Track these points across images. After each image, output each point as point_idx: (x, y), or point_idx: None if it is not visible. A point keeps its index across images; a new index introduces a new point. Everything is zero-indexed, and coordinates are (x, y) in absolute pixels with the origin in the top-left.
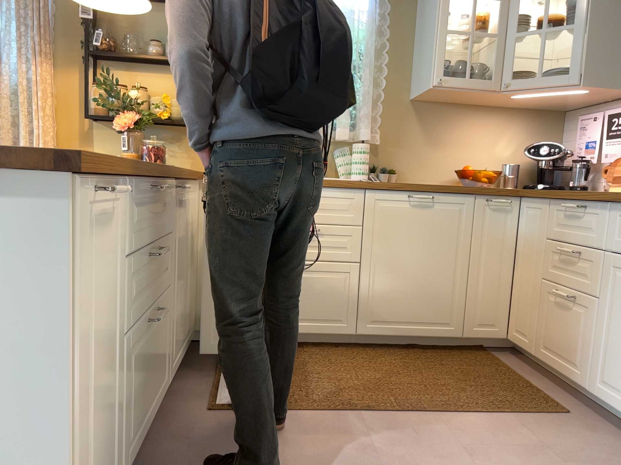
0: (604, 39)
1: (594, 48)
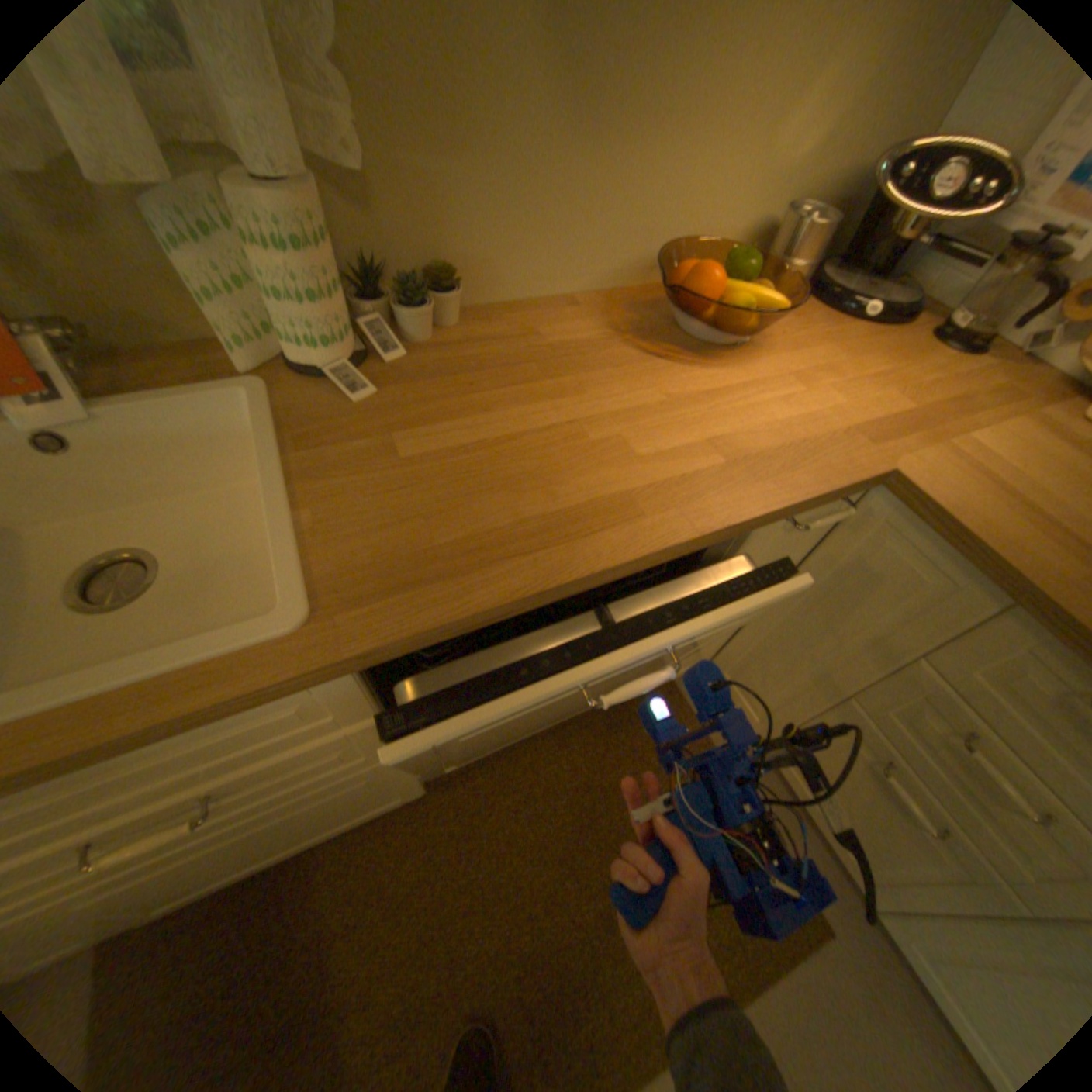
0: None
1: None
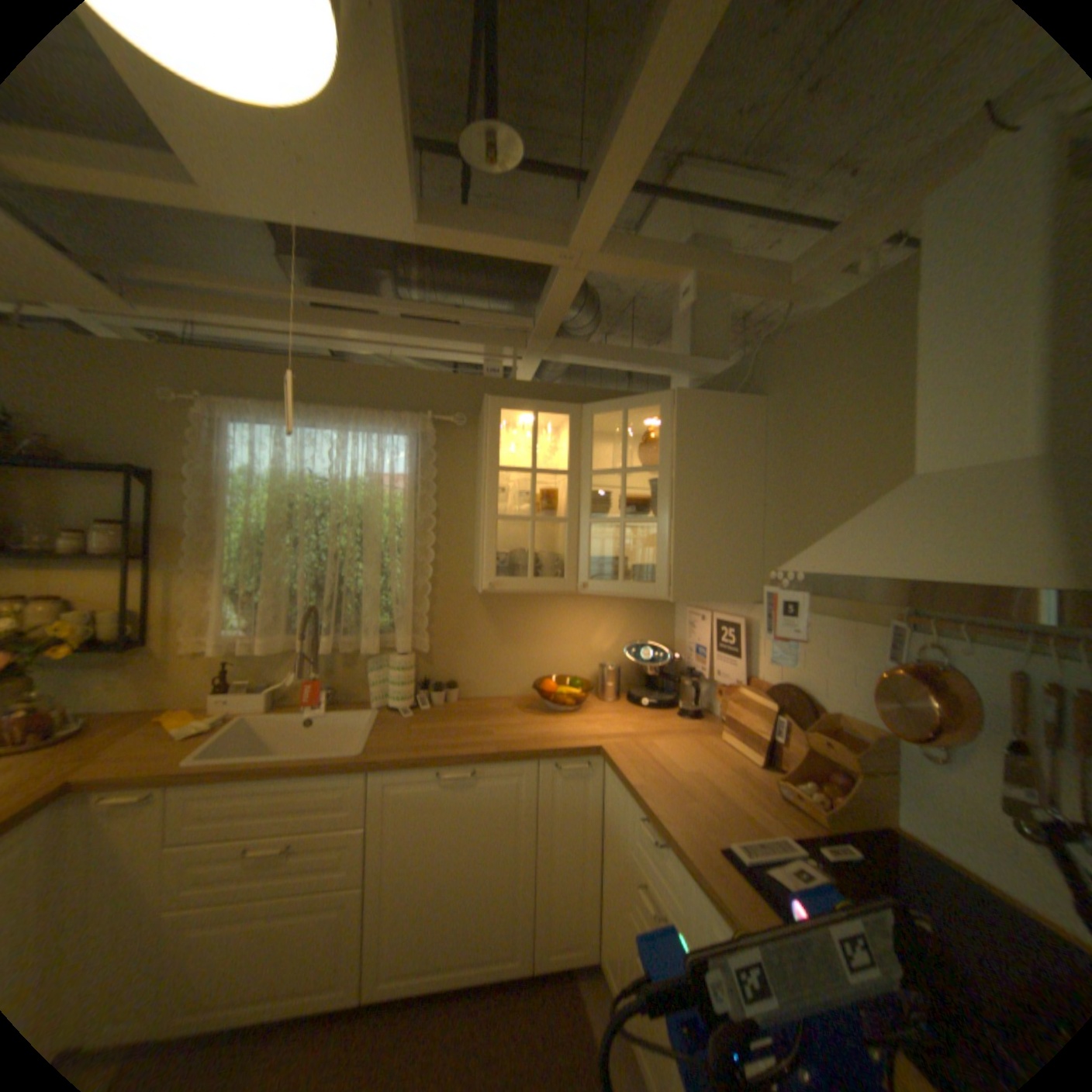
0: (696, 539)
1: (683, 552)
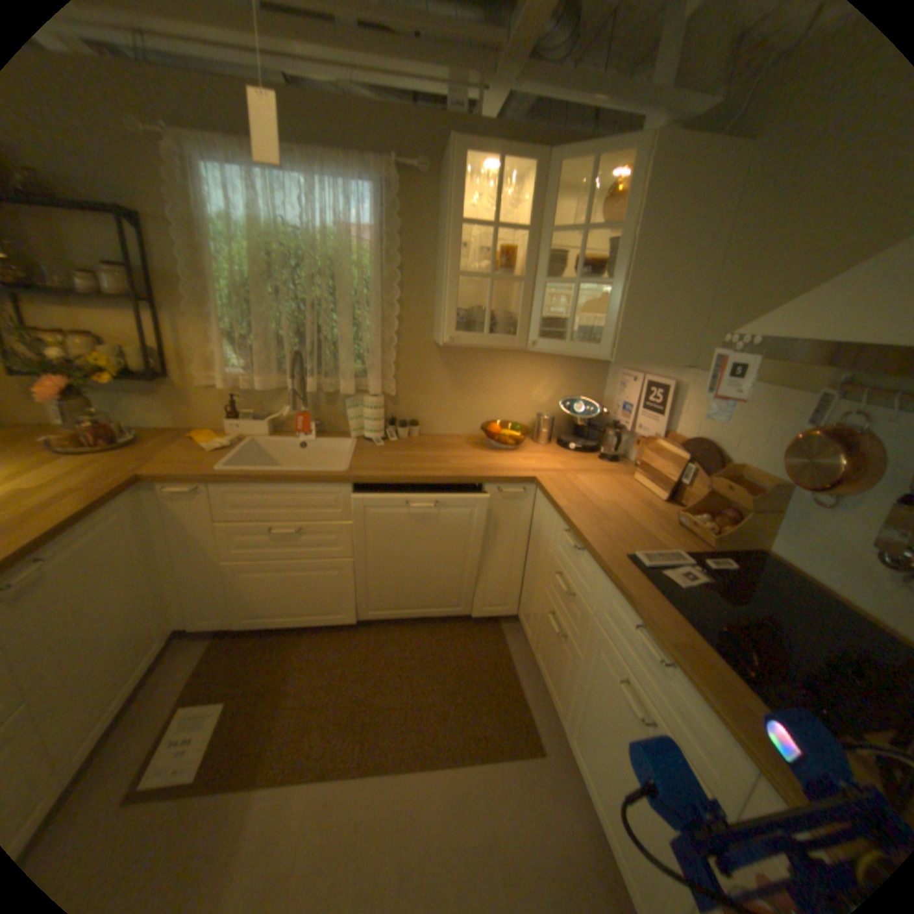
0: (647, 303)
1: (632, 315)
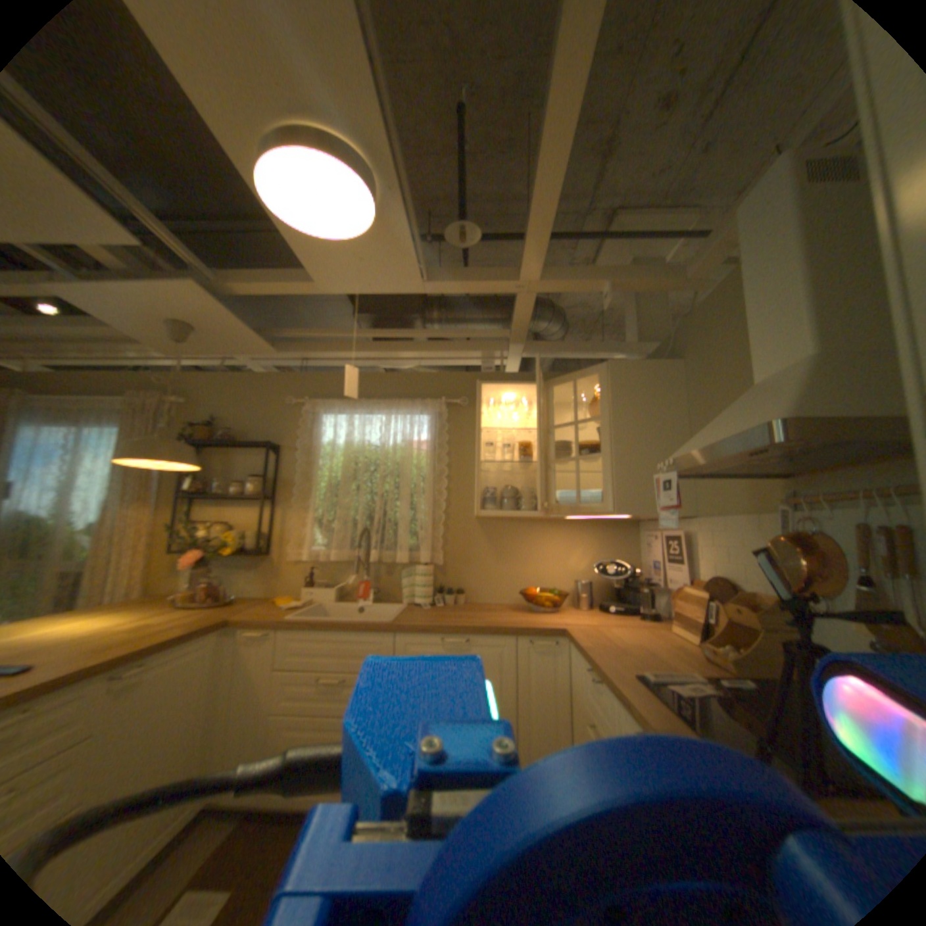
0: (633, 467)
1: (623, 476)
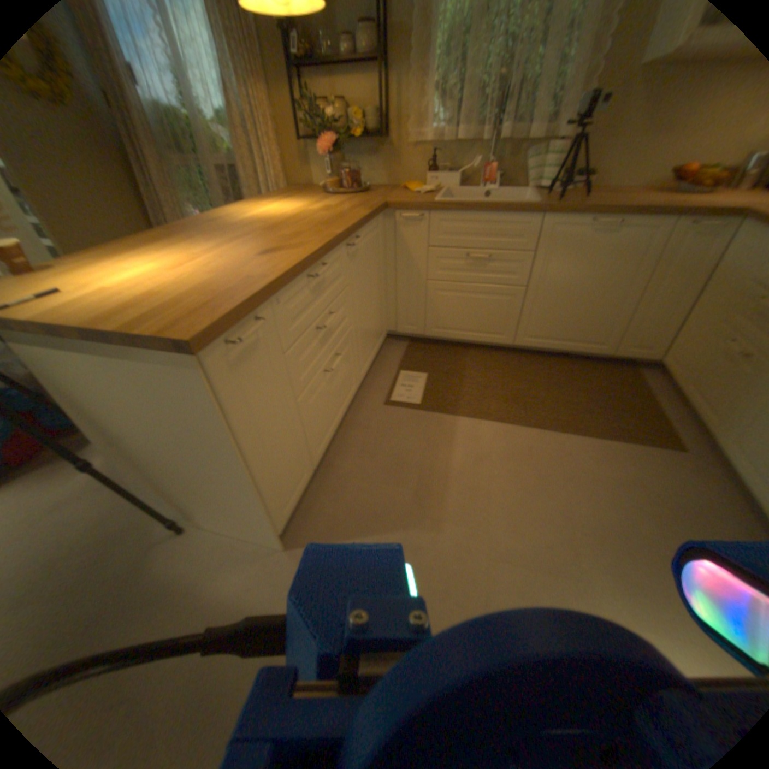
0: None
1: None
